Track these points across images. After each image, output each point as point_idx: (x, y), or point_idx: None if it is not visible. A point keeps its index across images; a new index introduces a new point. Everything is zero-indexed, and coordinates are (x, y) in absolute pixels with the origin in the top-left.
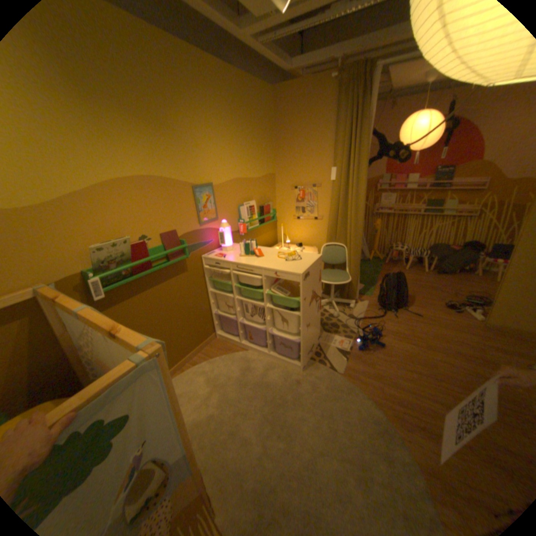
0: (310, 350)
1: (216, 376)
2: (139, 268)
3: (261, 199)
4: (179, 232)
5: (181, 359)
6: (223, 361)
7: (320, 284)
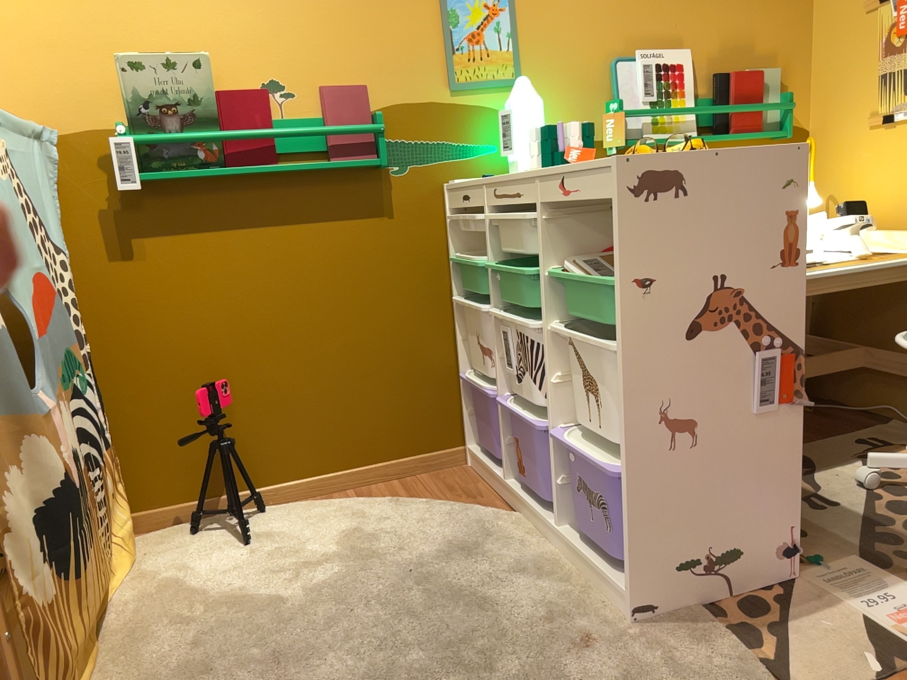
0: (706, 565)
1: (380, 532)
2: (244, 154)
3: (729, 53)
4: (379, 95)
5: (338, 469)
6: (428, 510)
7: (800, 285)
